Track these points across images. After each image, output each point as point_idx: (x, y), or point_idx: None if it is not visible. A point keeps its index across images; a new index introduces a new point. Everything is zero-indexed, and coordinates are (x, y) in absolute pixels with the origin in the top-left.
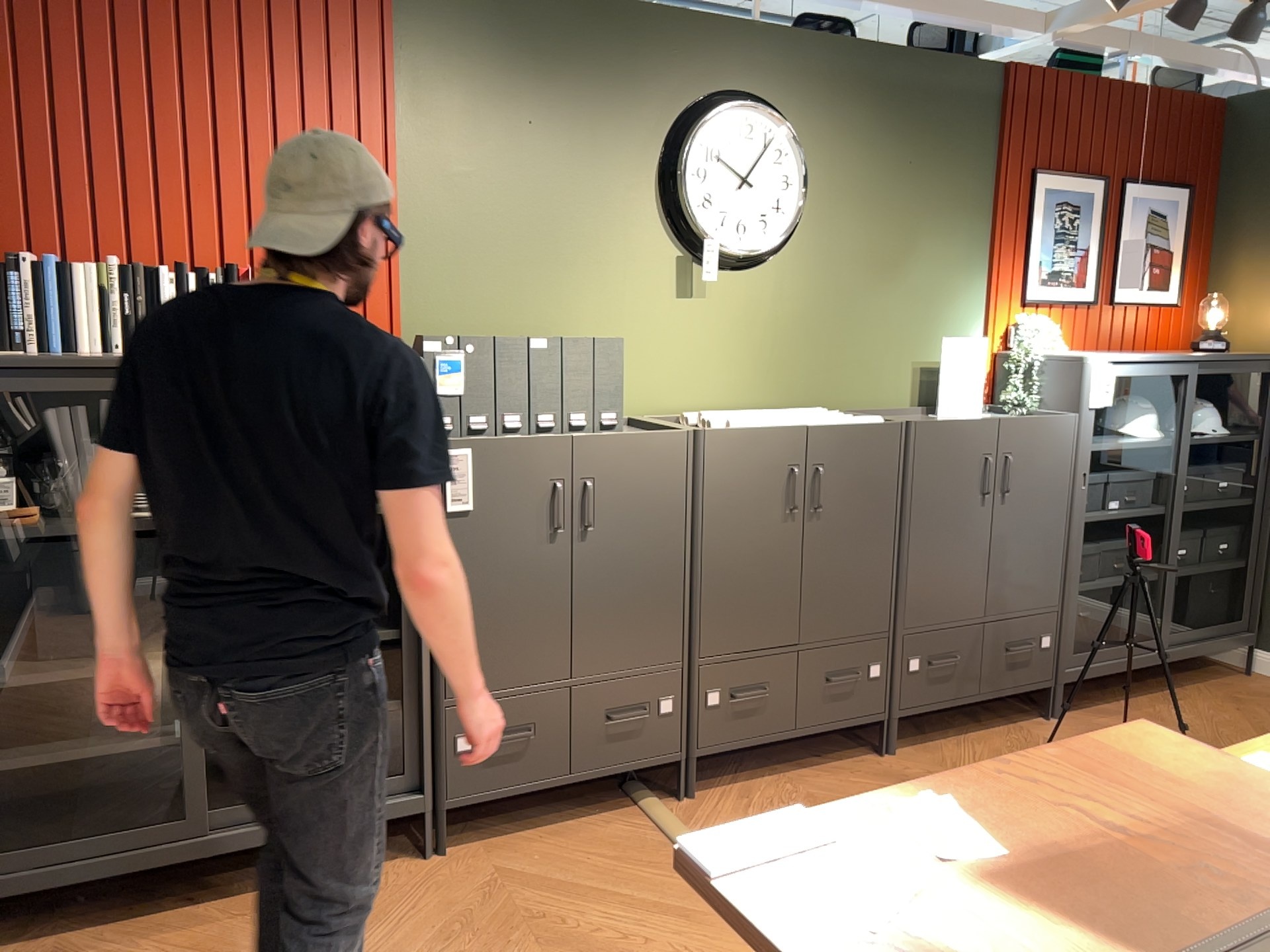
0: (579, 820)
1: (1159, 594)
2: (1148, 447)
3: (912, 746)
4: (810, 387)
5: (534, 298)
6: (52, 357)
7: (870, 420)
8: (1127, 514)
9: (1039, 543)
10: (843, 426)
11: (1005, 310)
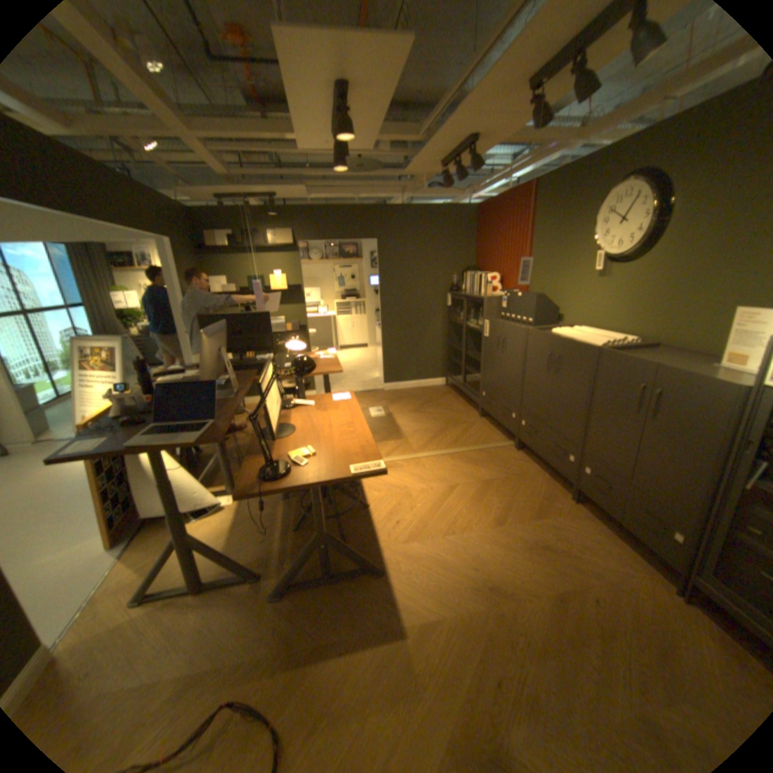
0: (501, 433)
1: None
2: None
3: (591, 513)
4: (656, 327)
5: (556, 278)
6: (471, 292)
7: (596, 343)
8: None
9: (682, 464)
10: (570, 340)
11: None
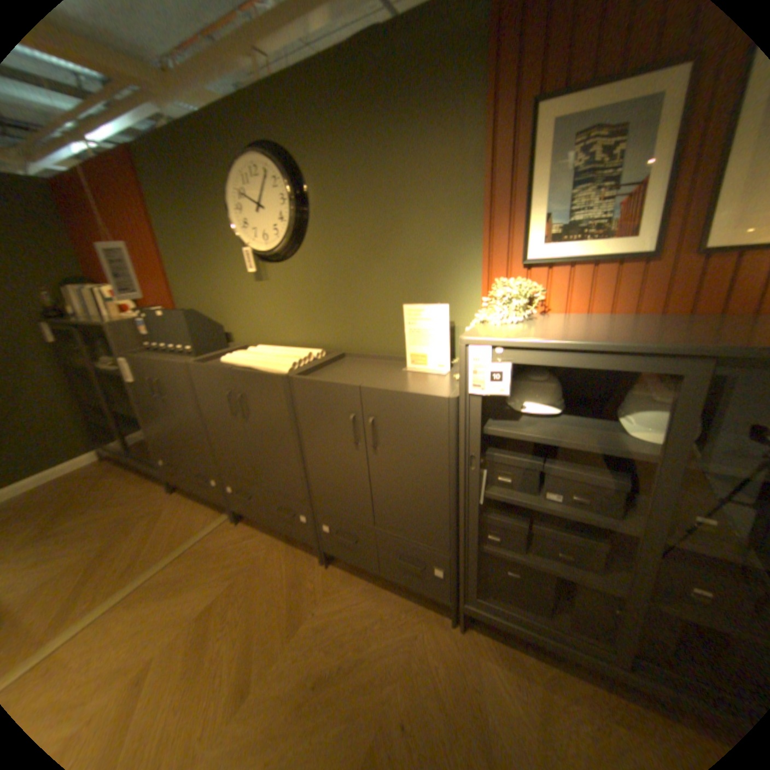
0: (204, 509)
1: (620, 613)
2: (601, 453)
3: (344, 572)
4: (333, 335)
5: (204, 287)
6: (84, 317)
7: (280, 369)
8: (562, 513)
9: (418, 497)
10: (247, 373)
11: (500, 273)
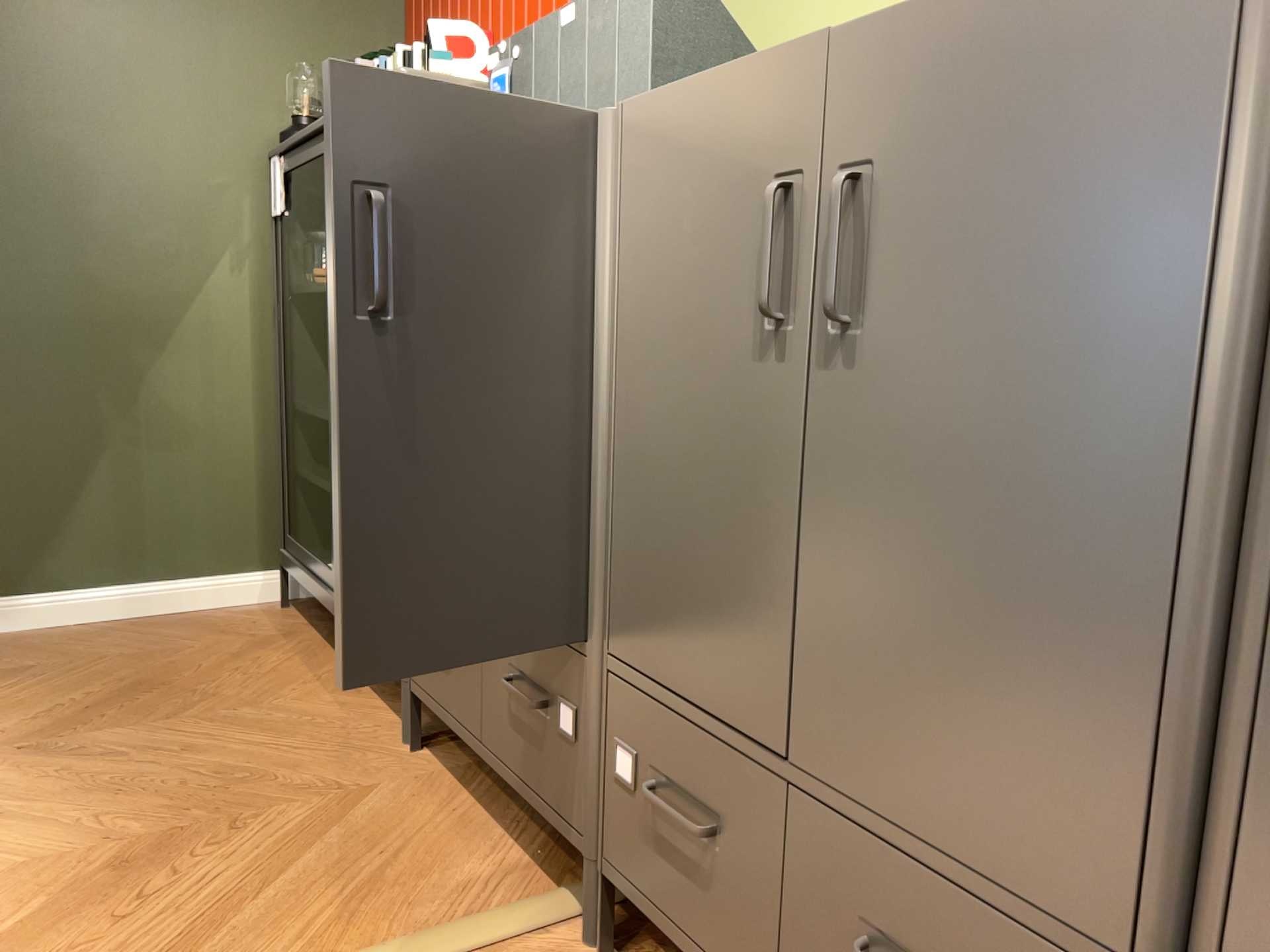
0: (506, 840)
1: None
2: None
3: None
4: None
5: None
6: None
7: None
8: None
9: None
10: None
11: None
